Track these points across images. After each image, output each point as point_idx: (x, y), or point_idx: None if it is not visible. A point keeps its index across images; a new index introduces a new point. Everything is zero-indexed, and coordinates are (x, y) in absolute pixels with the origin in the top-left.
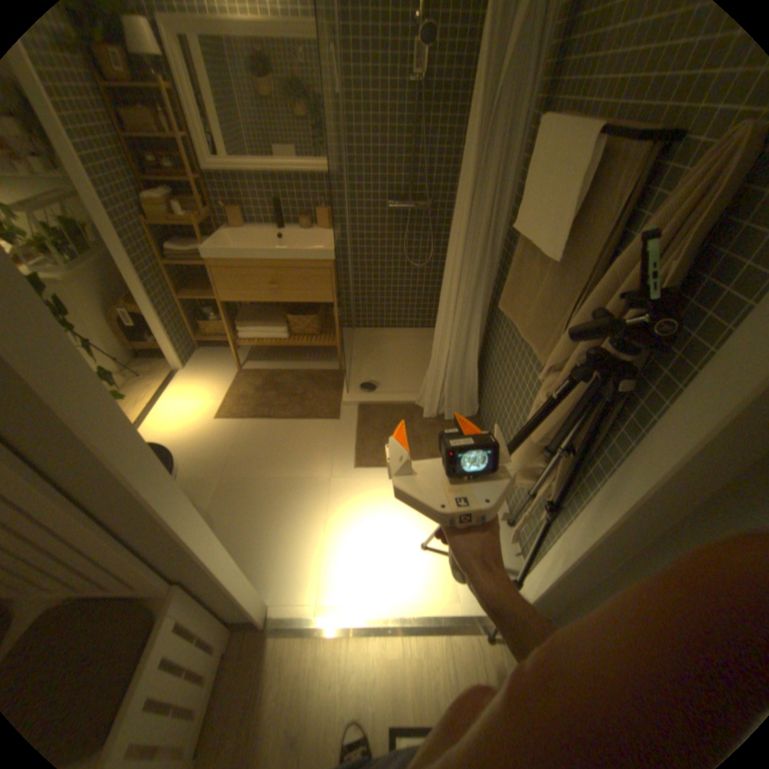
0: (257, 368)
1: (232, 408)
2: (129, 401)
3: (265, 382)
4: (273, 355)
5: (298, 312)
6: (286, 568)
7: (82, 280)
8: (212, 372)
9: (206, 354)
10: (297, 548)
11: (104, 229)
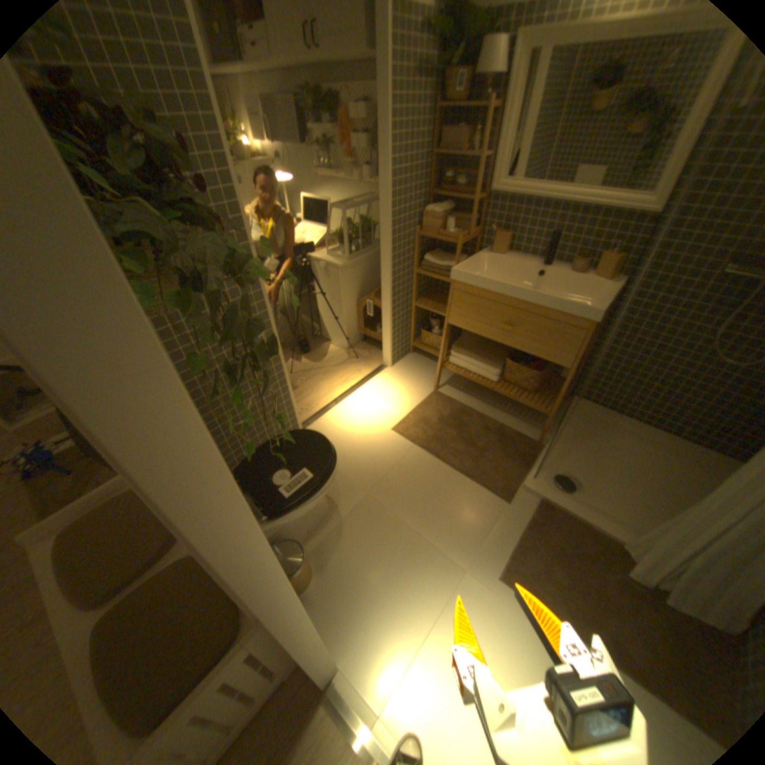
0: (451, 397)
1: (409, 428)
2: (340, 378)
3: (452, 415)
4: (473, 389)
5: (521, 359)
6: (373, 644)
7: (353, 269)
8: (410, 381)
9: (414, 361)
10: (394, 631)
11: (383, 234)
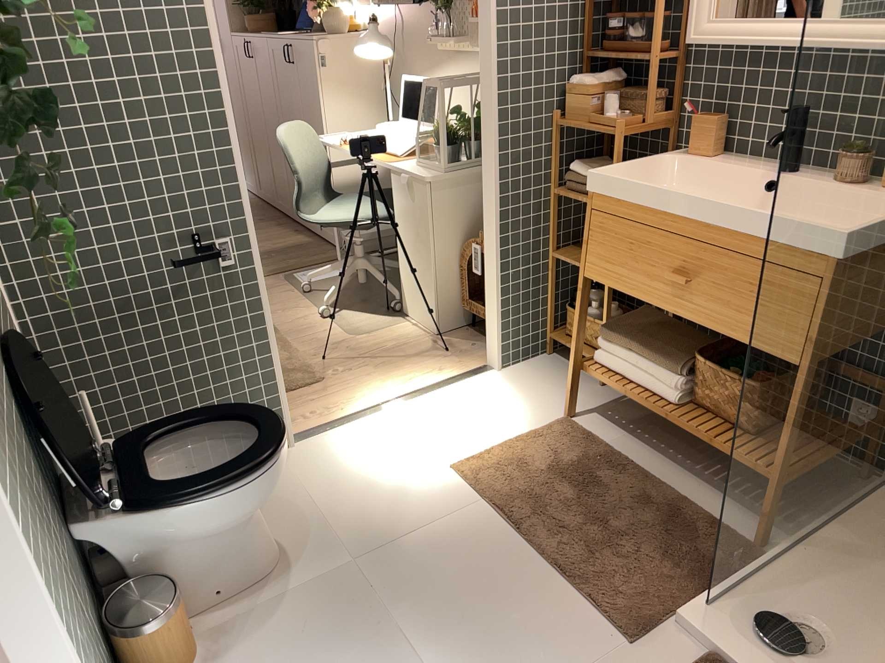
0: (595, 433)
1: (488, 470)
2: (403, 375)
3: (582, 463)
4: (649, 428)
5: (740, 364)
6: None
7: (457, 188)
8: (528, 396)
9: (550, 366)
10: None
11: (486, 117)
